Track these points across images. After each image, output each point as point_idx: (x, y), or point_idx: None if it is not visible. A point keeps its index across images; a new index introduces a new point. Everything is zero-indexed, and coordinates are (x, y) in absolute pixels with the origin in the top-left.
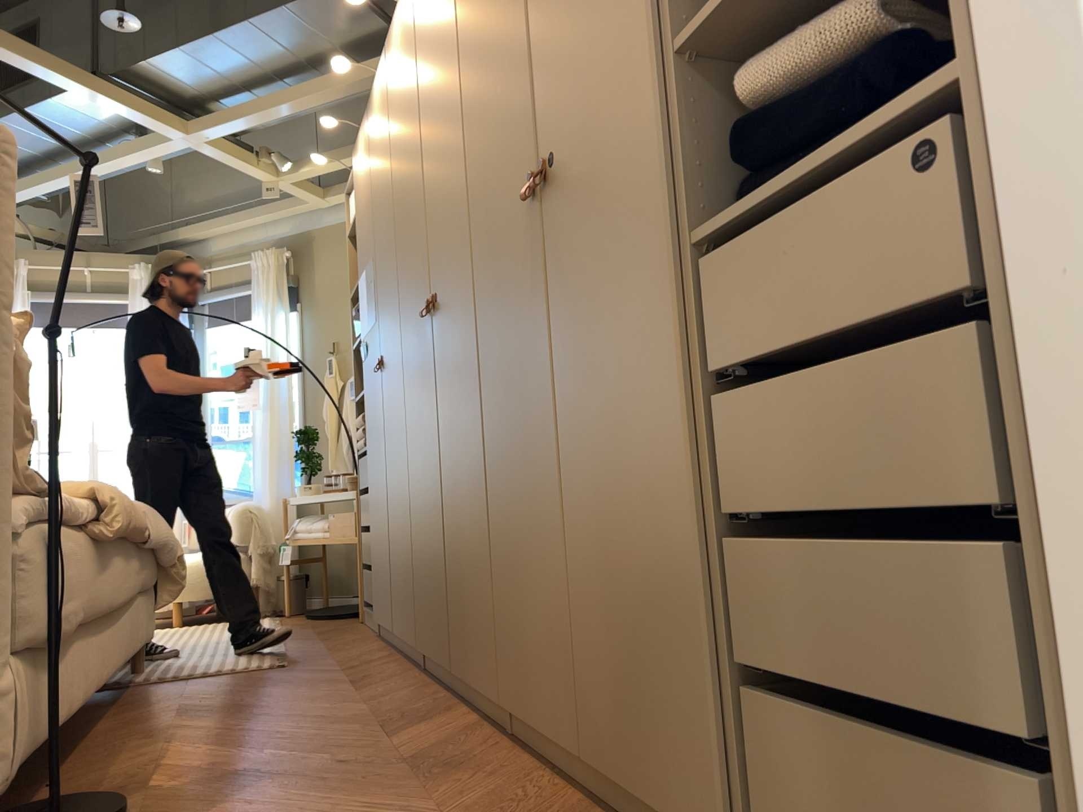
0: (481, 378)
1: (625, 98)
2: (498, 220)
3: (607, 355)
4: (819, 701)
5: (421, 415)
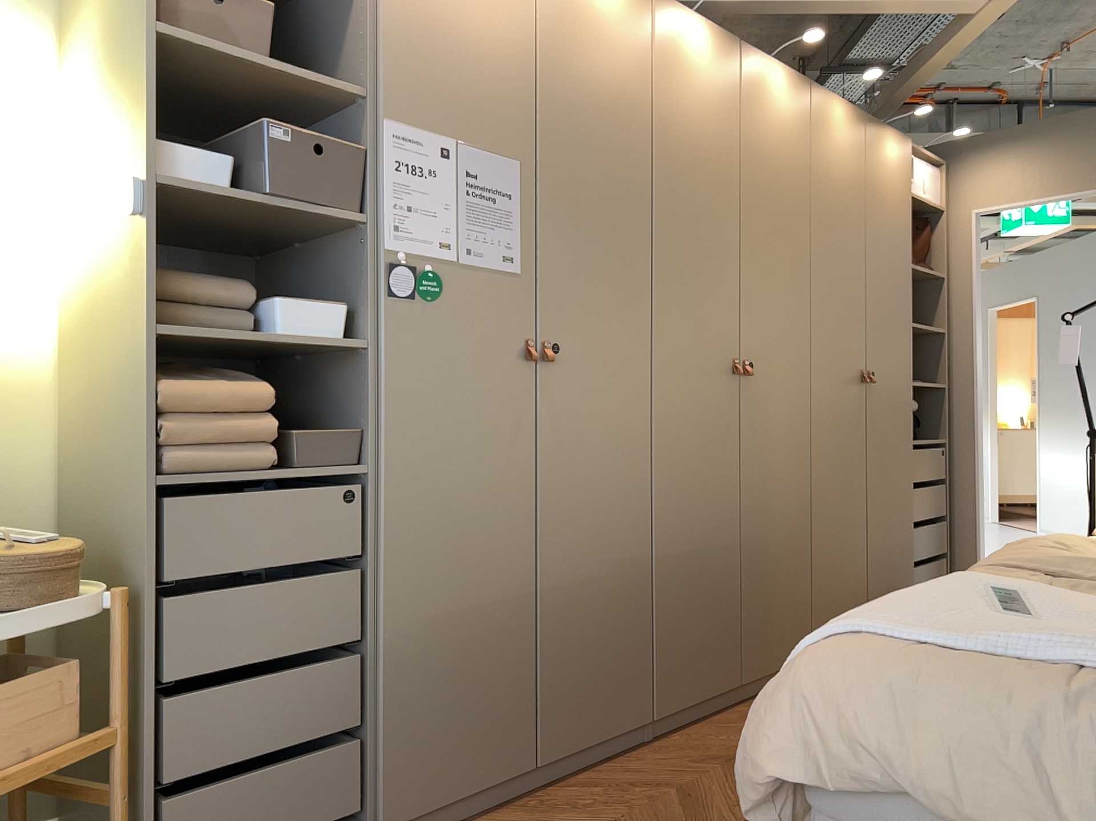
0: (811, 452)
1: (907, 382)
2: (837, 366)
3: (894, 467)
4: (929, 564)
5: (695, 459)
